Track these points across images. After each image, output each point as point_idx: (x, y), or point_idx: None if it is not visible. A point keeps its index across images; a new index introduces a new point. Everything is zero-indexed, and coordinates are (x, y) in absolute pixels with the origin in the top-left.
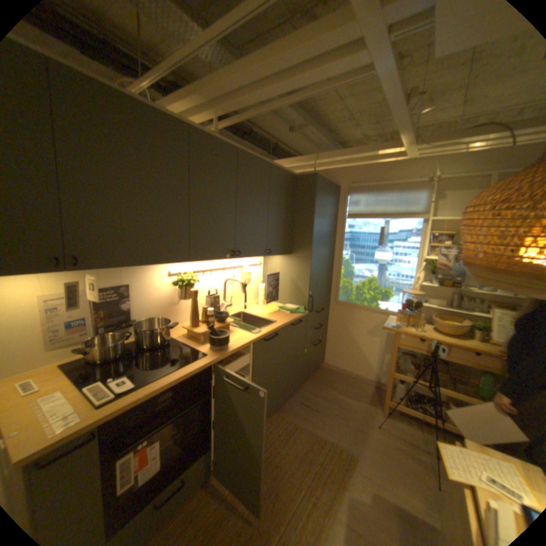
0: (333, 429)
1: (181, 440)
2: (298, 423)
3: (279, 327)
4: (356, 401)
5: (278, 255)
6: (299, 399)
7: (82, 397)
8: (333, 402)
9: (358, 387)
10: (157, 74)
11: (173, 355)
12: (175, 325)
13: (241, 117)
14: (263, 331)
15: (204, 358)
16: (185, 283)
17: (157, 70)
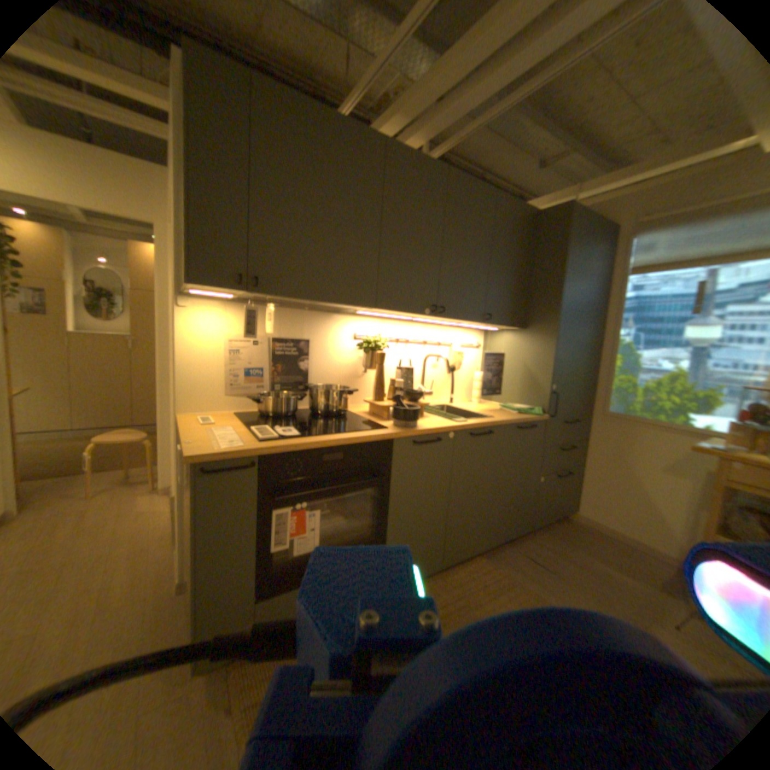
0: (582, 603)
1: (348, 528)
2: (519, 579)
3: (497, 423)
4: (633, 578)
5: (504, 325)
6: (526, 551)
7: (250, 432)
8: (587, 568)
9: (641, 560)
10: (357, 89)
11: (348, 422)
12: (355, 391)
13: (459, 133)
14: (470, 421)
15: (384, 429)
16: (371, 344)
17: (358, 85)
